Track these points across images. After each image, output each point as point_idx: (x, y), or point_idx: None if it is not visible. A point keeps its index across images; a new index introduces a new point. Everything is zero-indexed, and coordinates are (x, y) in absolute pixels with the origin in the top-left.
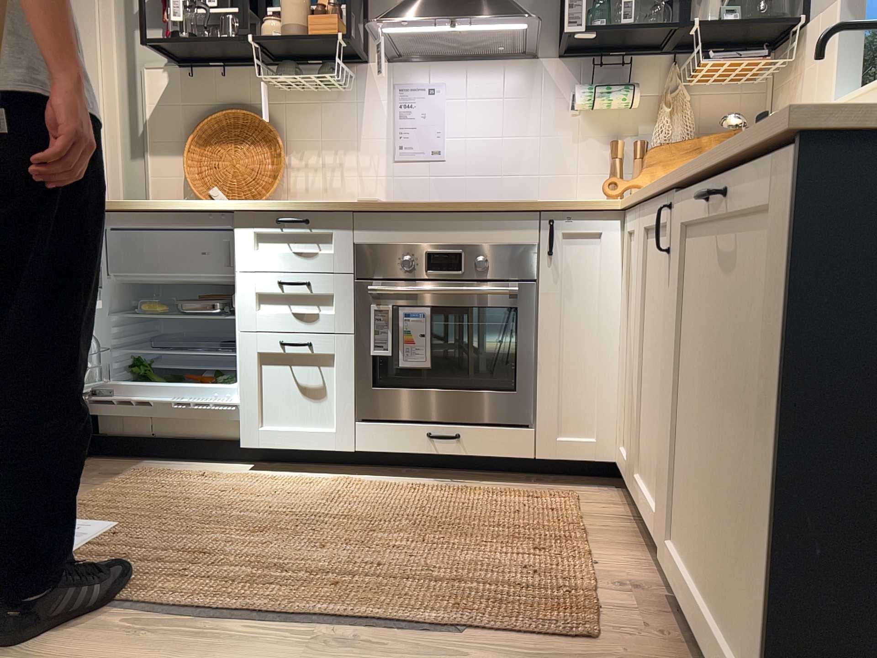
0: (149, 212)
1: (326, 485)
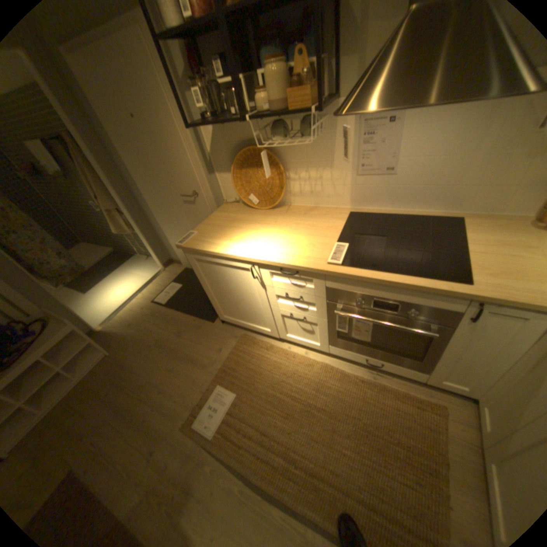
0: (217, 255)
1: (315, 367)
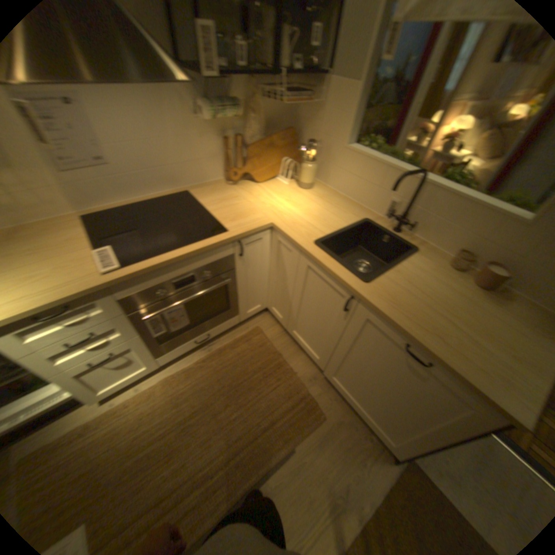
0: None
1: (158, 390)
